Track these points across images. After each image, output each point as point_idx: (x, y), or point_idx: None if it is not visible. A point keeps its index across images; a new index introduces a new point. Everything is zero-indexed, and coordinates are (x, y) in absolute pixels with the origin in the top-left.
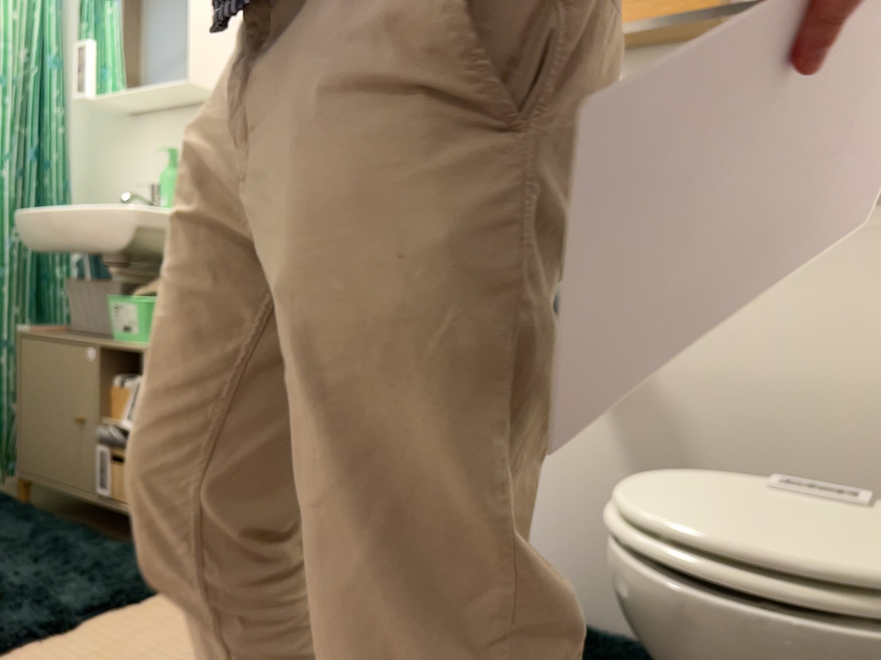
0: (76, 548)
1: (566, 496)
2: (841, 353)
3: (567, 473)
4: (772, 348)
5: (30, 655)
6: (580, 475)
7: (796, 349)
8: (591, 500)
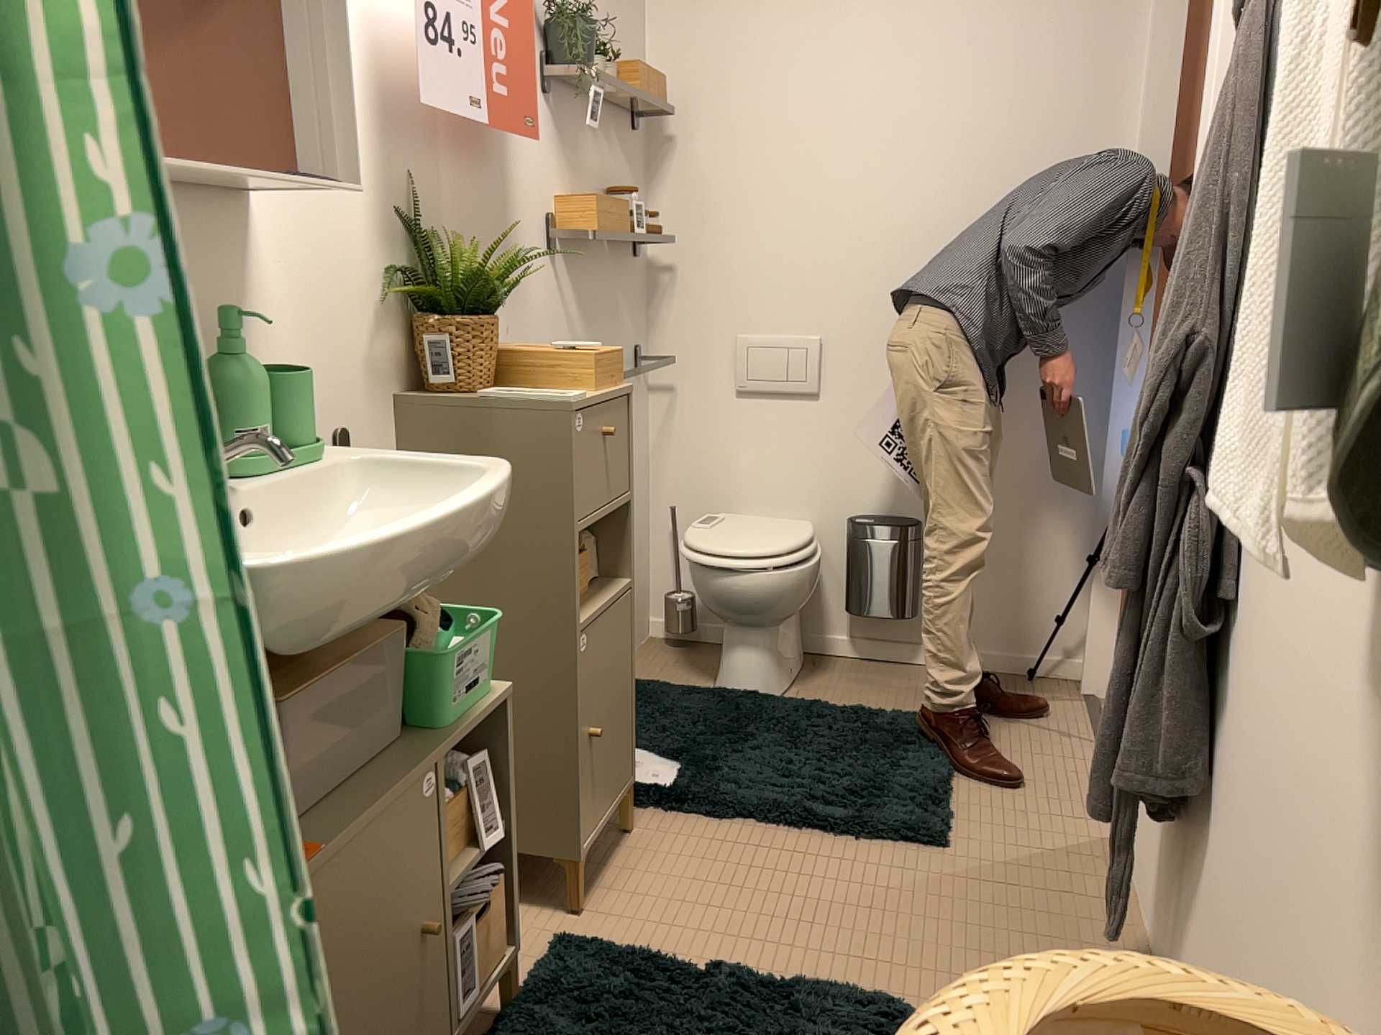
0: None
1: None
2: None
3: None
4: None
5: (780, 970)
6: None
7: None
8: None
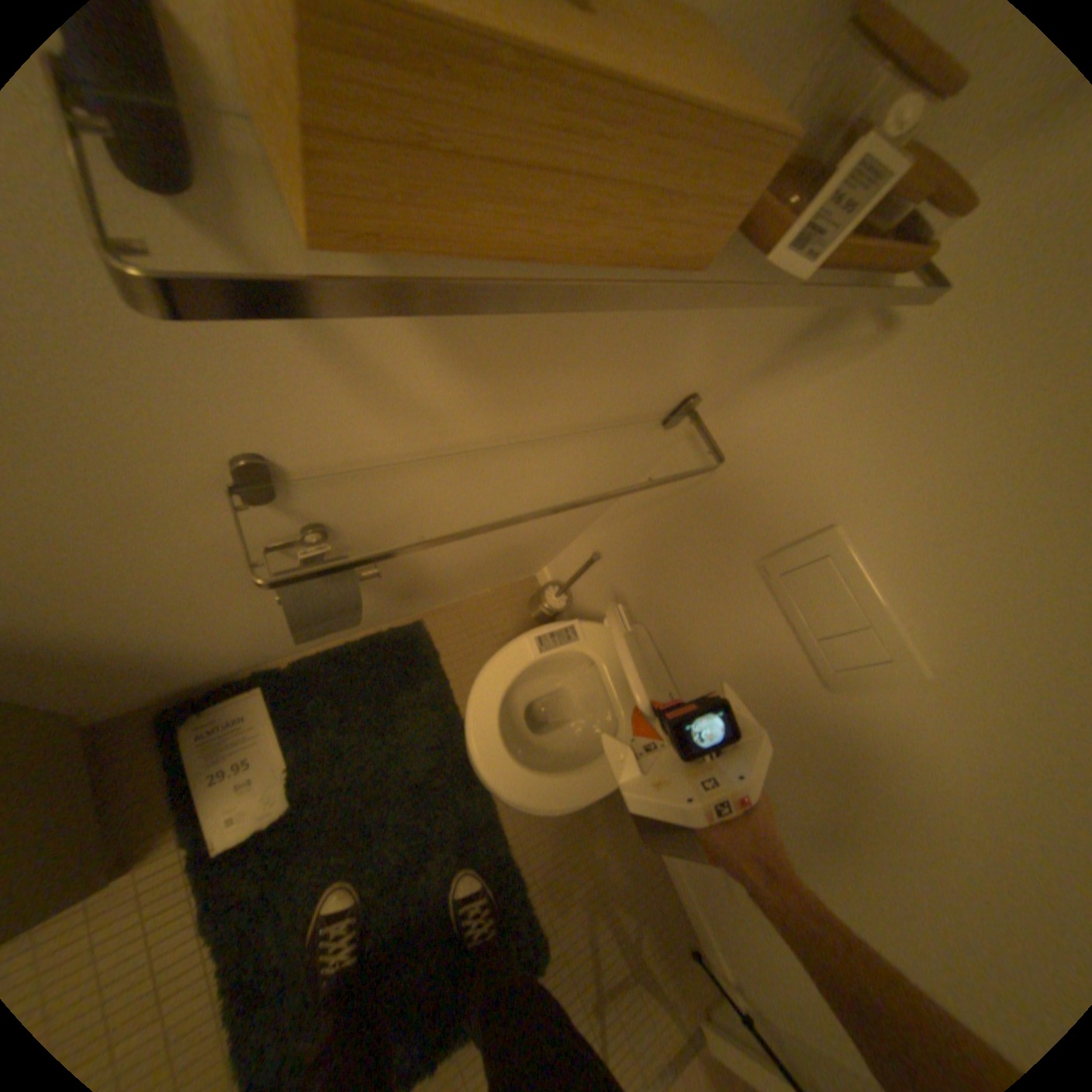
0: None
1: None
2: (556, 494)
3: None
4: (508, 506)
5: None
6: None
7: (526, 501)
8: None
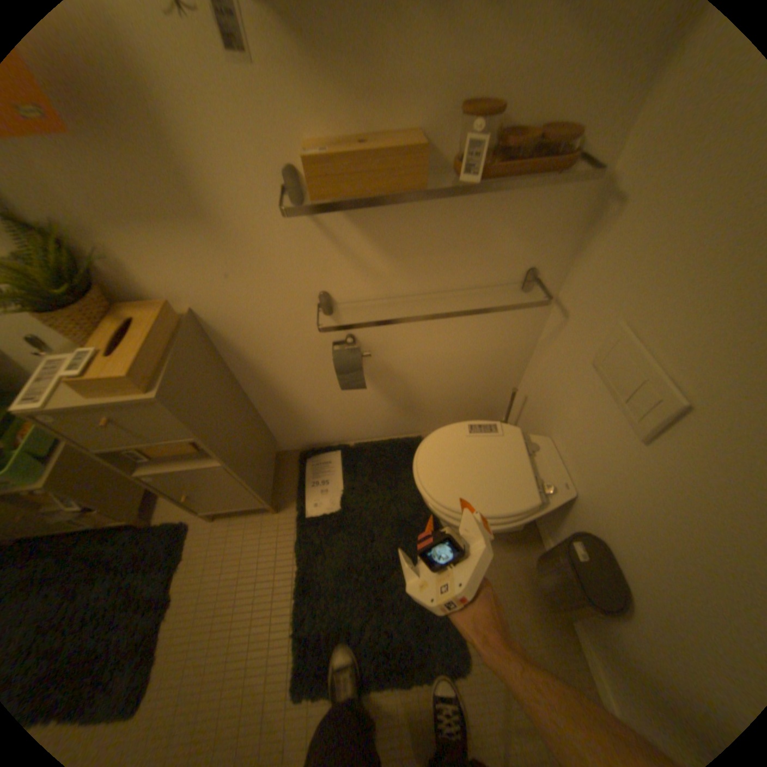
0: (105, 553)
1: (355, 410)
2: (474, 342)
3: (353, 404)
4: (445, 345)
5: (168, 627)
6: (360, 403)
7: (456, 344)
8: (367, 409)
